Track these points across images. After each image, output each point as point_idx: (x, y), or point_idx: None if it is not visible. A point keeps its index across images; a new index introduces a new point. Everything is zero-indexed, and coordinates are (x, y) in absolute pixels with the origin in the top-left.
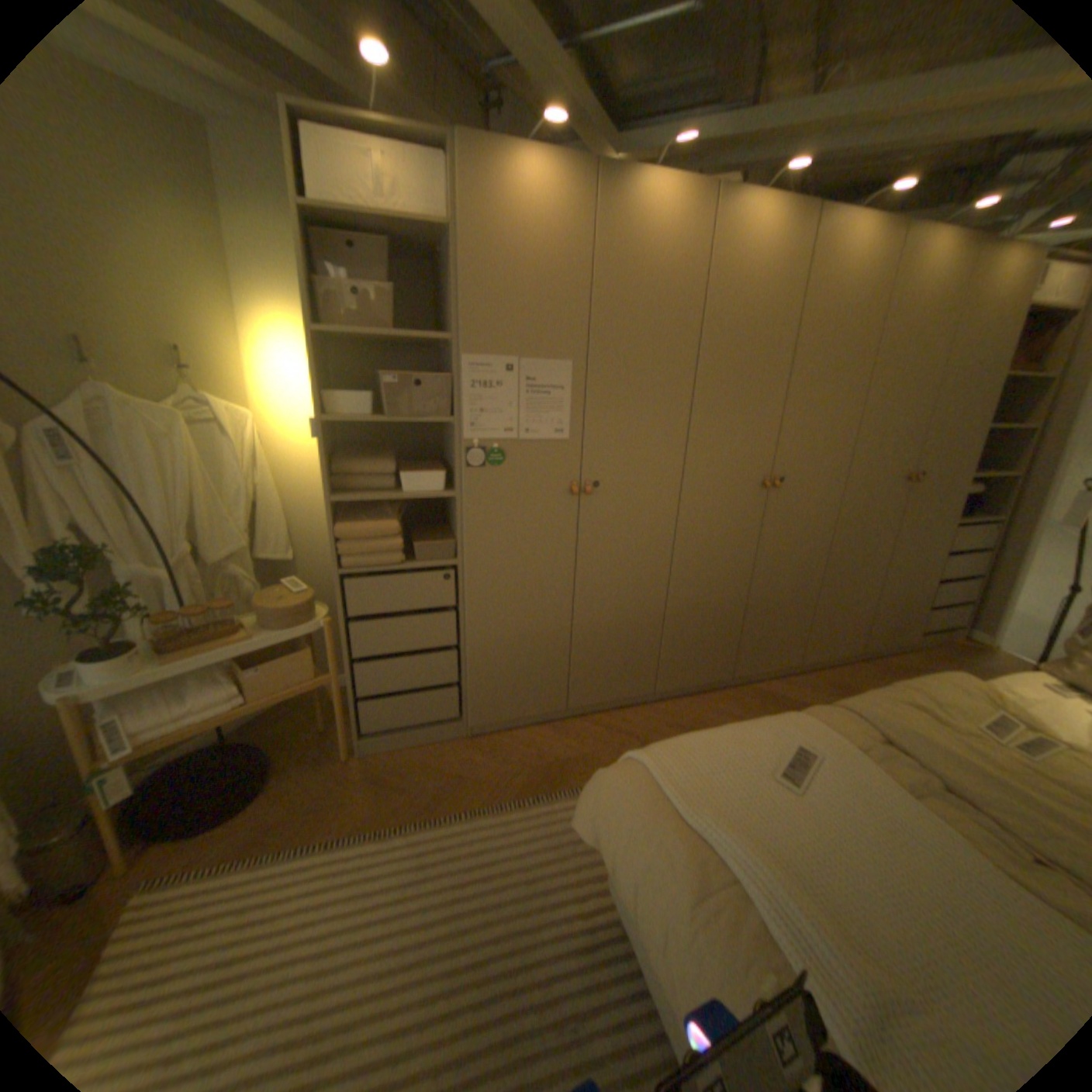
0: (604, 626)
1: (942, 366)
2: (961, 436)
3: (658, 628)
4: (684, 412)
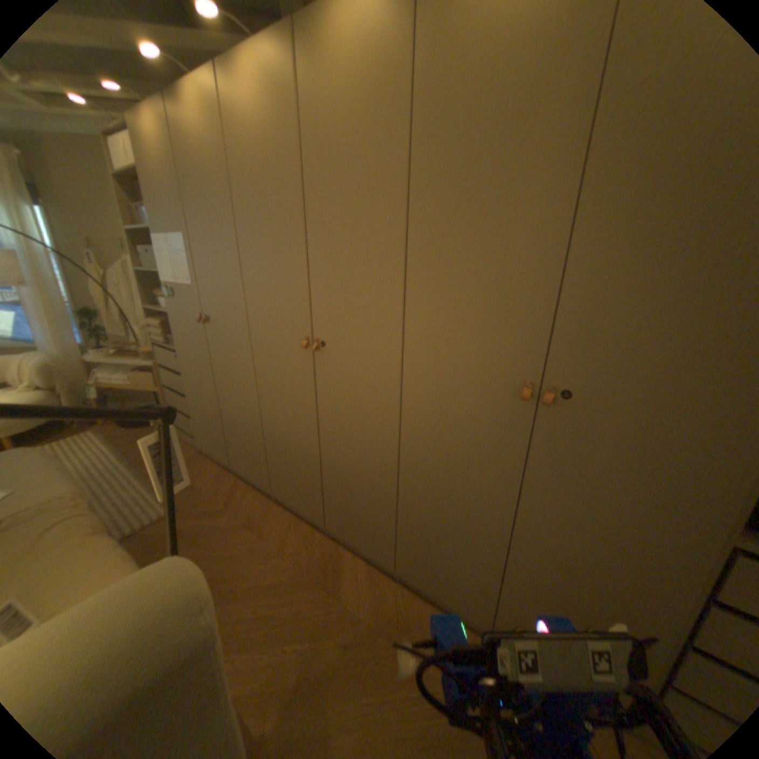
0: (232, 422)
1: (569, 177)
2: (682, 332)
3: (259, 442)
4: (235, 268)
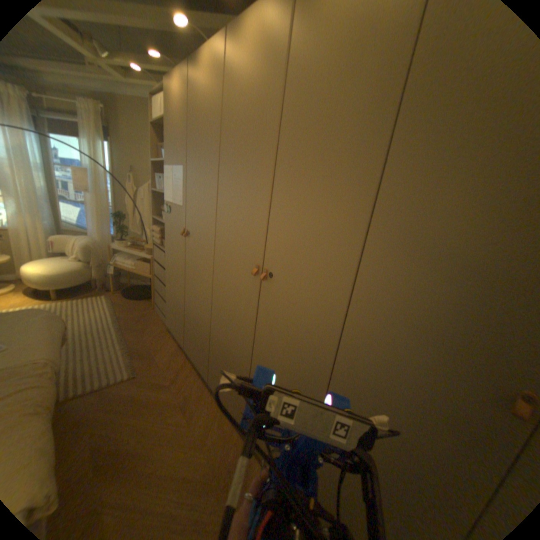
0: (191, 316)
1: None
2: None
3: (206, 340)
4: (213, 197)
